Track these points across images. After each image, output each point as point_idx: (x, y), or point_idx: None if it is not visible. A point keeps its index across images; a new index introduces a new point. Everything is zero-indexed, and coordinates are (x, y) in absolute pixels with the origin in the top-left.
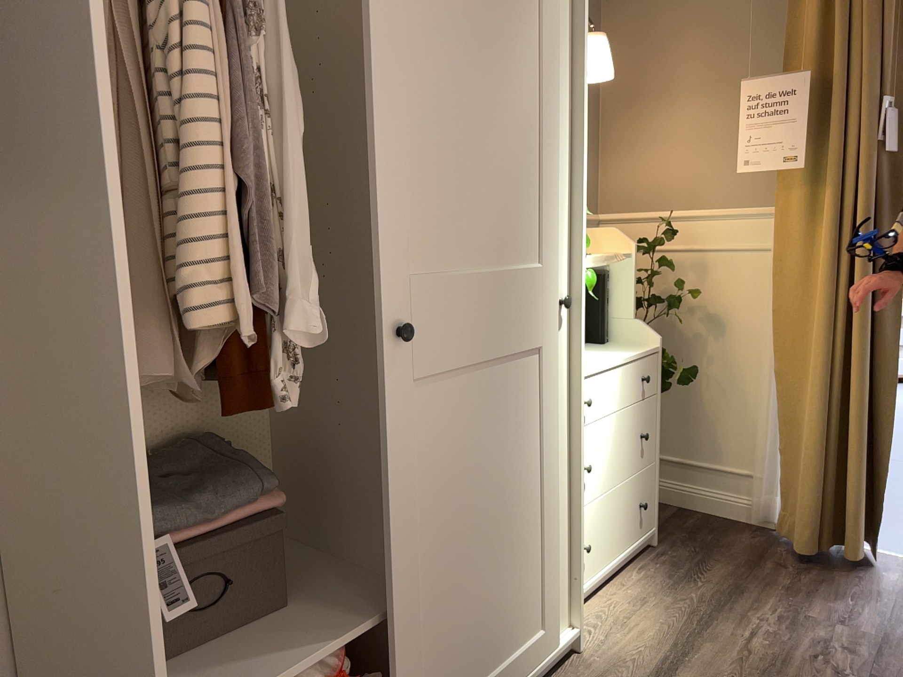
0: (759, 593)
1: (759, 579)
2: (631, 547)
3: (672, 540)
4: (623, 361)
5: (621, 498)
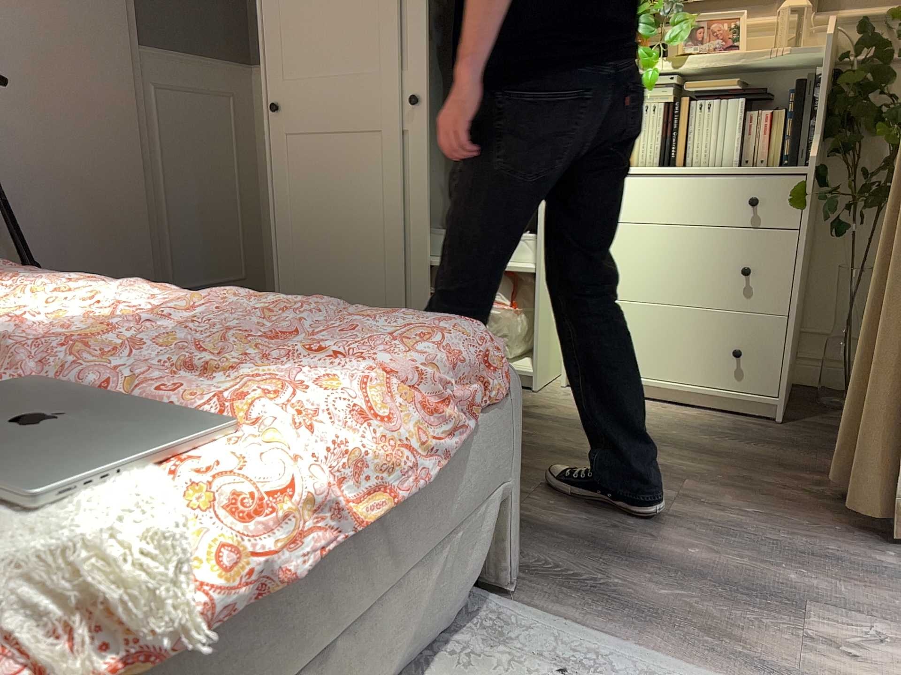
0: (717, 465)
1: (759, 470)
2: (705, 388)
3: (815, 433)
4: (697, 171)
5: (686, 323)
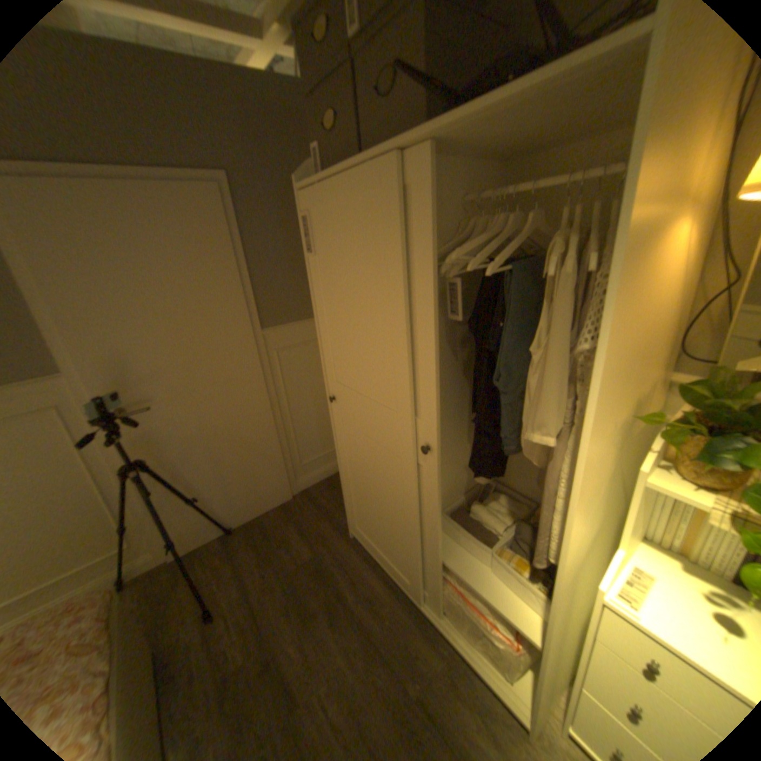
0: None
1: None
2: None
3: None
4: None
5: None
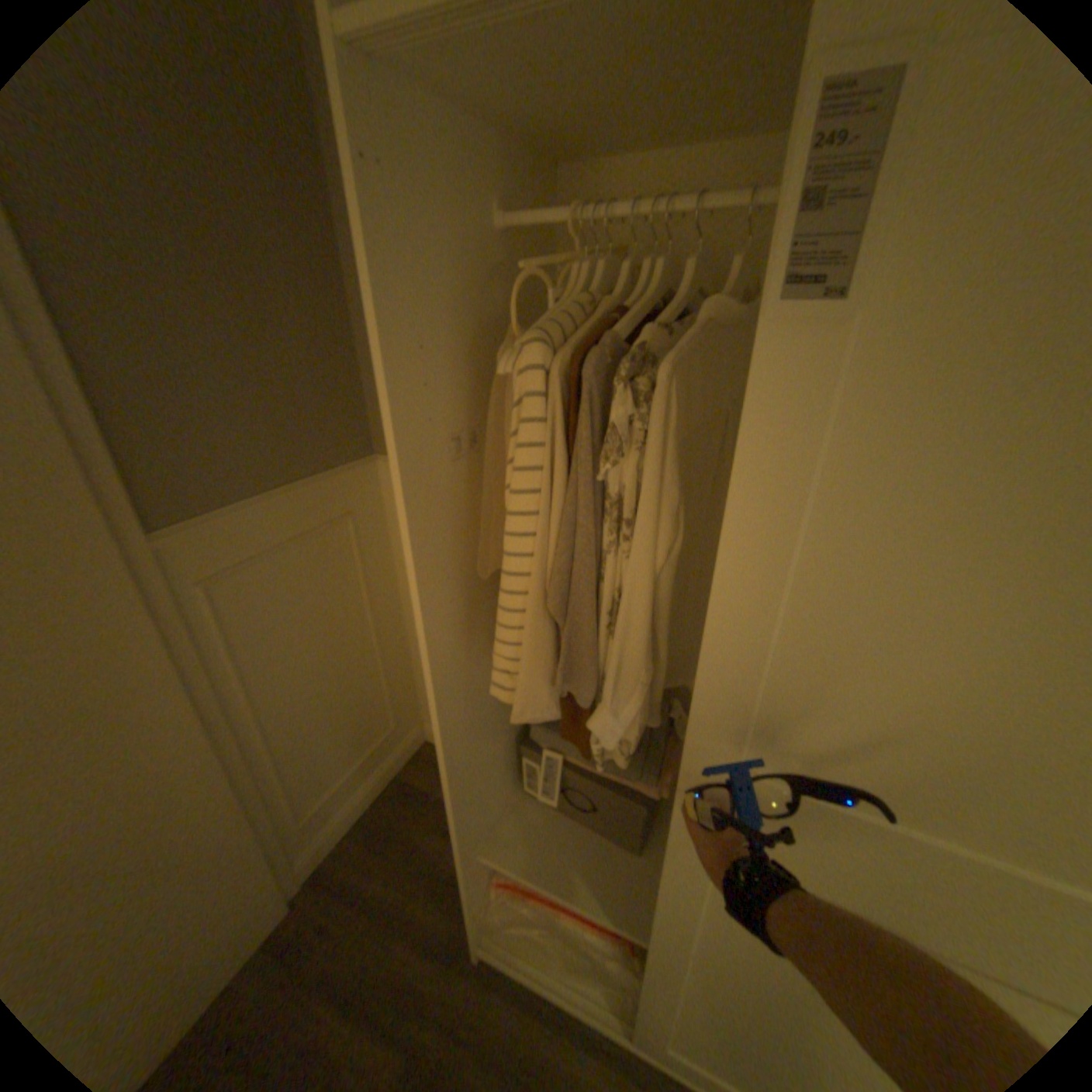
0: None
1: None
2: None
3: None
4: None
5: None
